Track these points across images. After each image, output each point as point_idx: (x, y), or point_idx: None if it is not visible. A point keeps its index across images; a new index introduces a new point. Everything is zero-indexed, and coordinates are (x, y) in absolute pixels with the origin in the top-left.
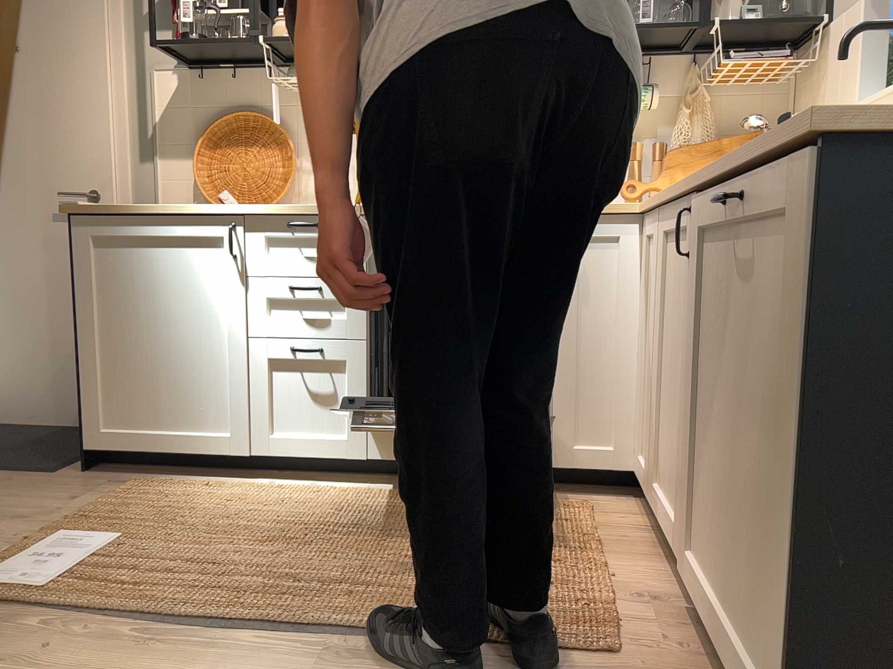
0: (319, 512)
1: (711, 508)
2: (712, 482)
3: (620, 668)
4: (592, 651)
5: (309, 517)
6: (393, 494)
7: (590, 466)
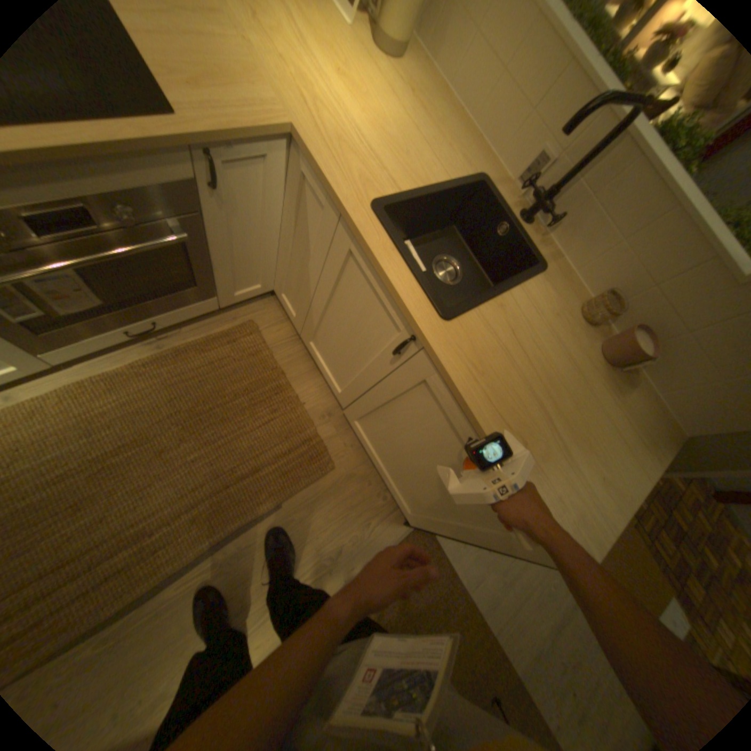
0: (68, 443)
1: (375, 432)
2: (380, 430)
3: (334, 477)
4: (322, 477)
5: (67, 457)
6: (104, 379)
7: (246, 299)
